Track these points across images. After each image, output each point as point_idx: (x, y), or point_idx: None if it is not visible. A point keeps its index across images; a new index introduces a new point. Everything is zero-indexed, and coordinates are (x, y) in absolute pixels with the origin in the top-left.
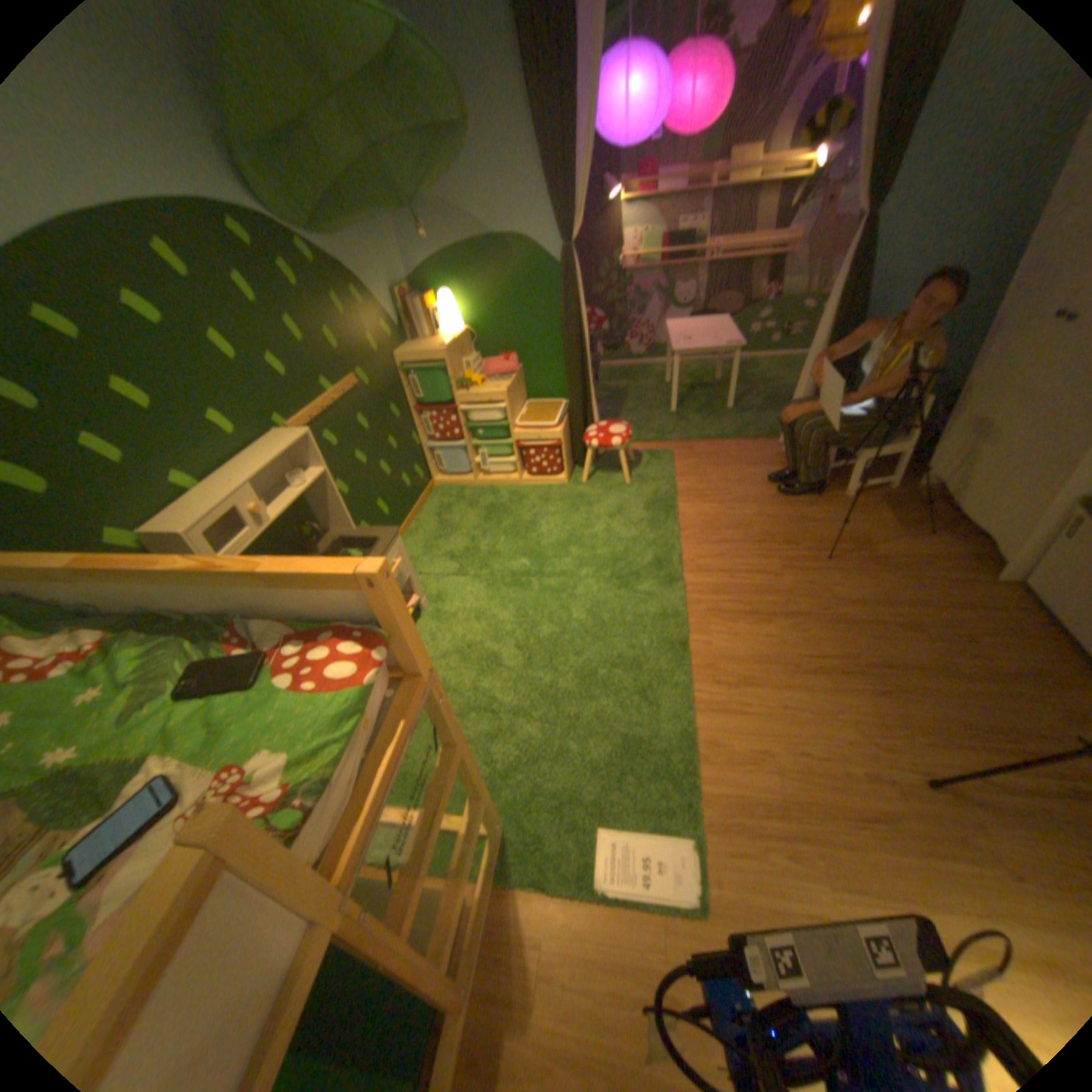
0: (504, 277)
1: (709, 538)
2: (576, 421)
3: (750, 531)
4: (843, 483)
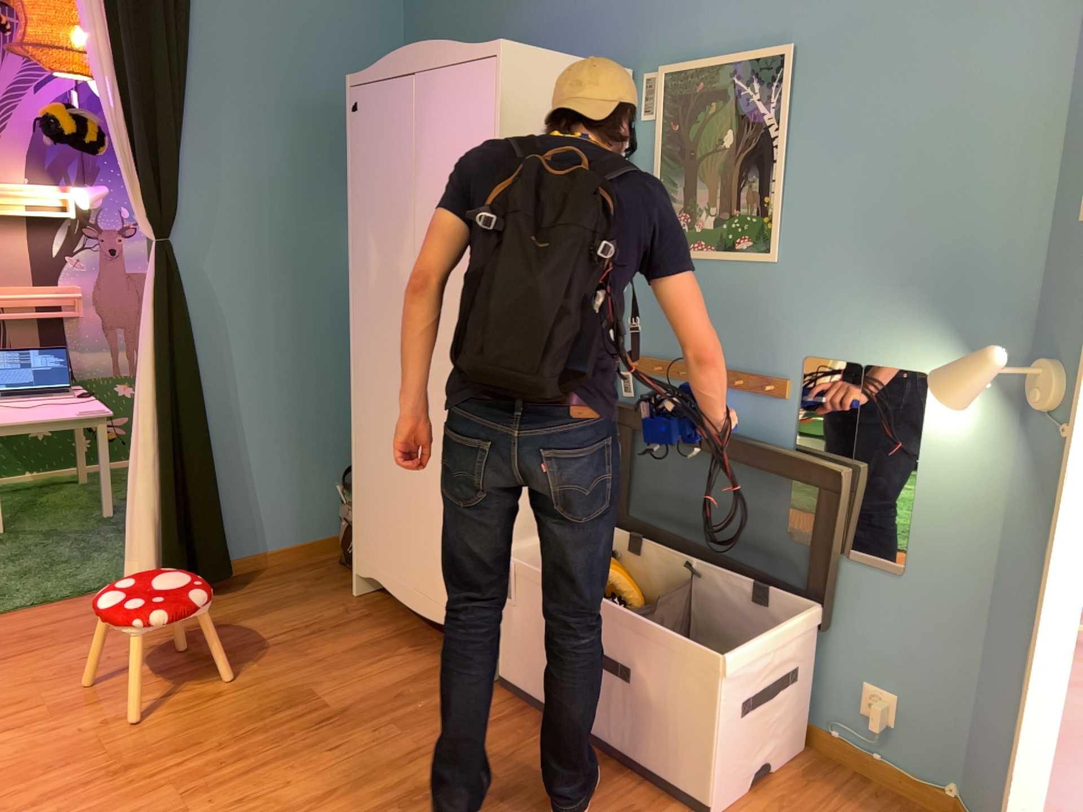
0: None
1: (8, 804)
2: None
3: (102, 754)
4: (249, 621)
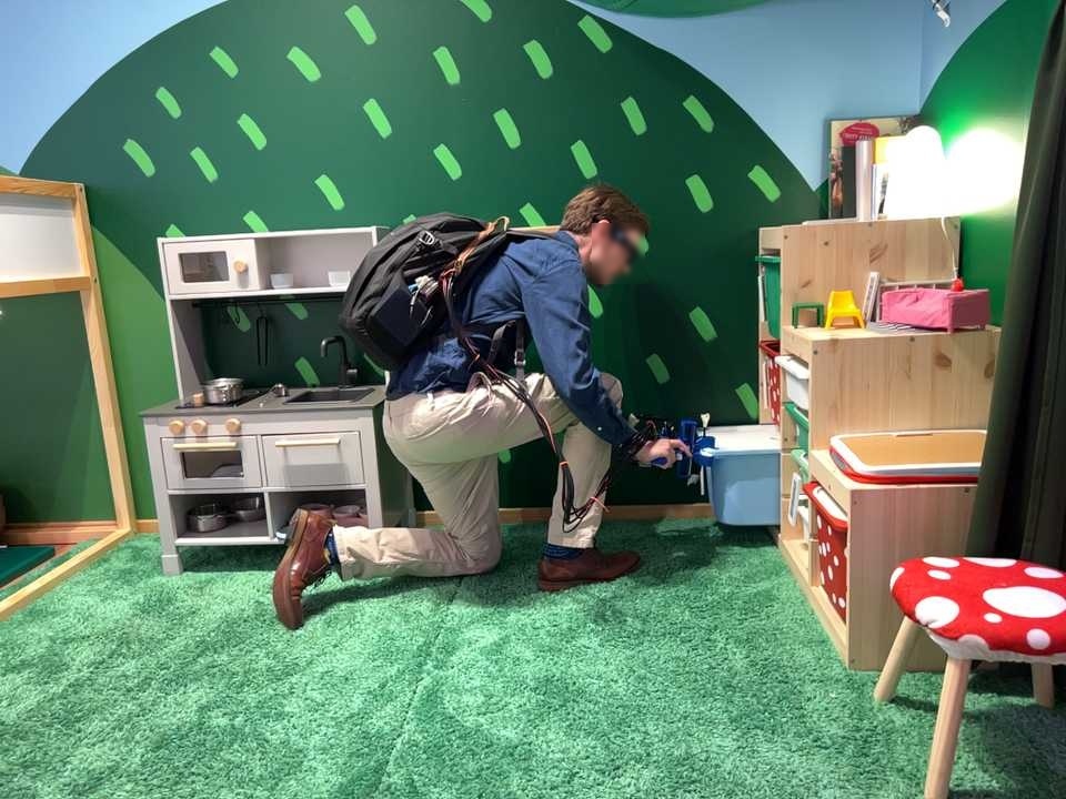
0: (1031, 91)
1: None
2: (980, 519)
3: None
4: None
